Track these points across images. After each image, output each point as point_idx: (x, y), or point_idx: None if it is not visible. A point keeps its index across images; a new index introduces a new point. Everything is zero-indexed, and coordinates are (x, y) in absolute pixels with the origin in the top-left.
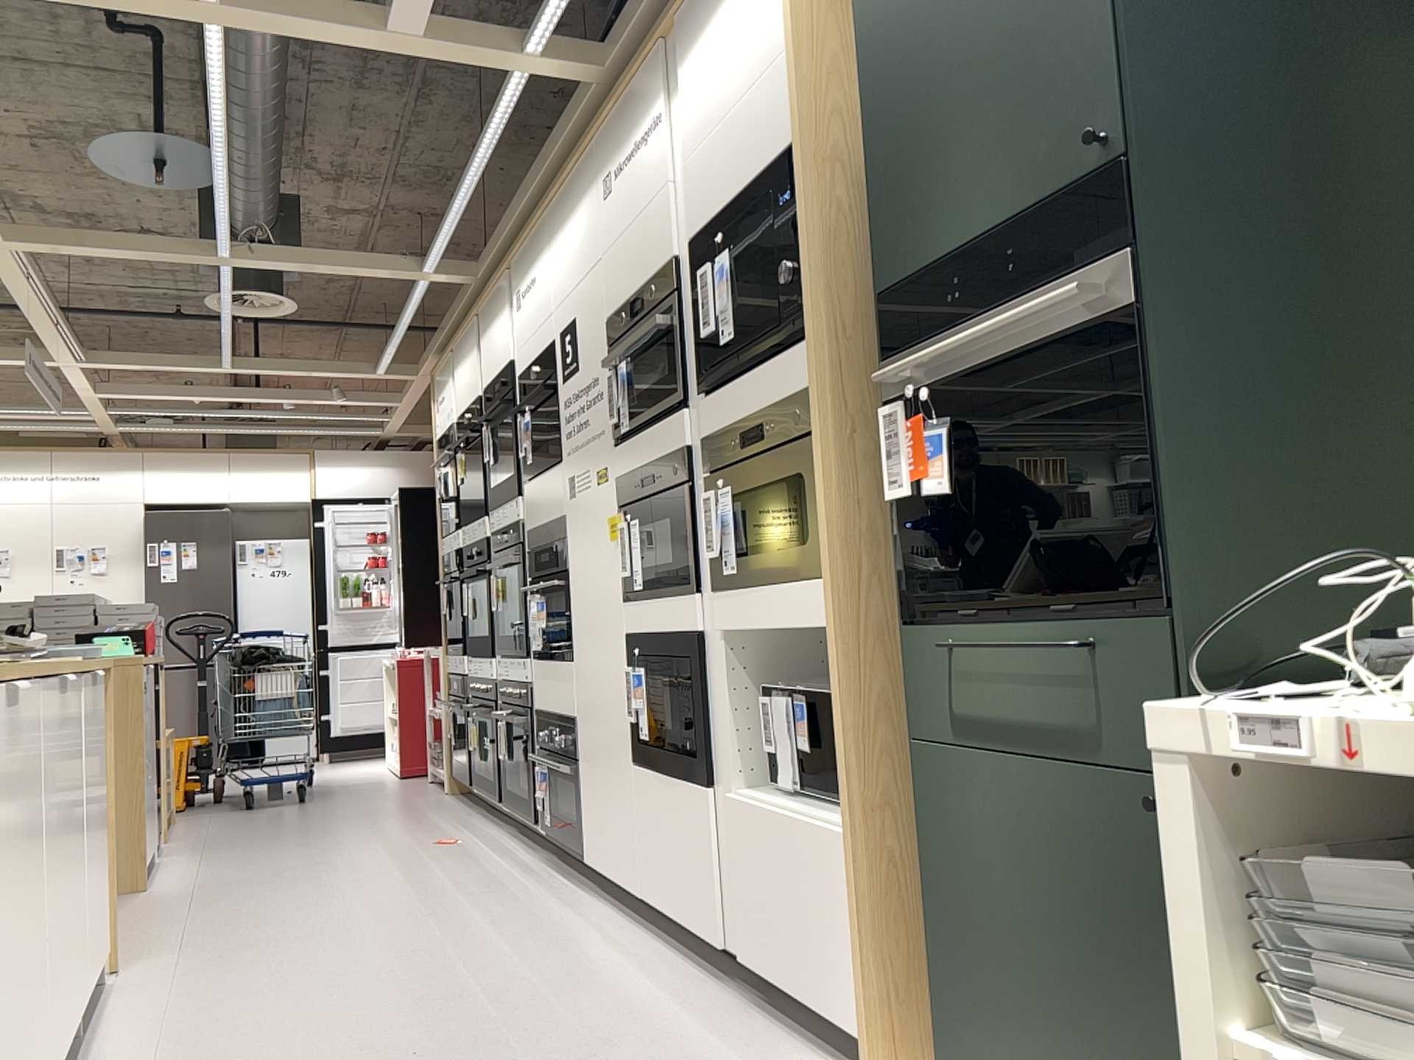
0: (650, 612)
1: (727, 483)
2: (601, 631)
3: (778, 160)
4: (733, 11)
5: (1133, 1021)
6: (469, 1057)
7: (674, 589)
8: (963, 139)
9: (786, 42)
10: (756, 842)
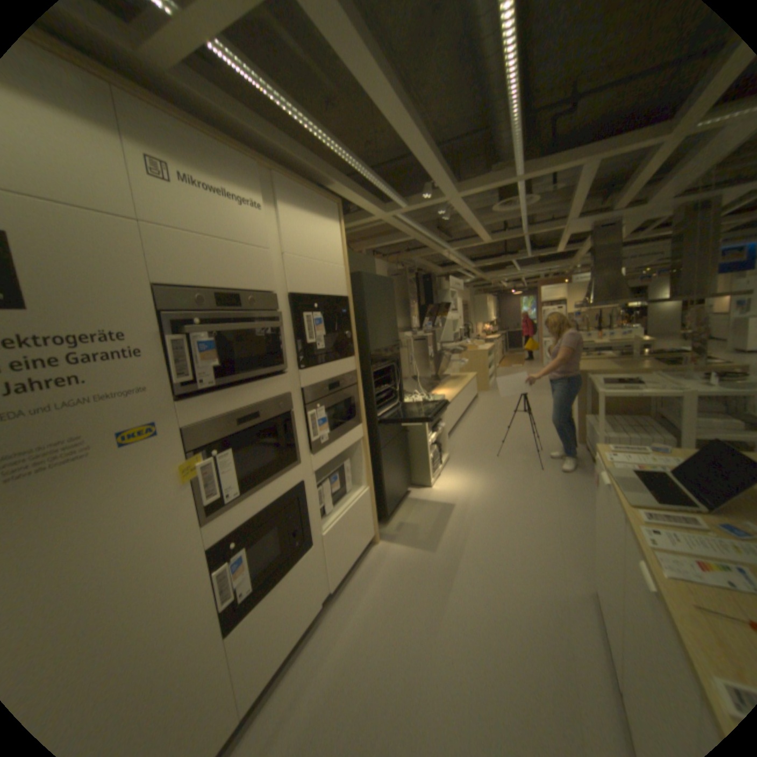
0: (249, 504)
1: (320, 406)
2: (135, 596)
3: (337, 296)
4: (317, 224)
5: (401, 466)
6: (431, 653)
7: (277, 473)
8: (381, 328)
9: (341, 264)
10: (337, 534)
